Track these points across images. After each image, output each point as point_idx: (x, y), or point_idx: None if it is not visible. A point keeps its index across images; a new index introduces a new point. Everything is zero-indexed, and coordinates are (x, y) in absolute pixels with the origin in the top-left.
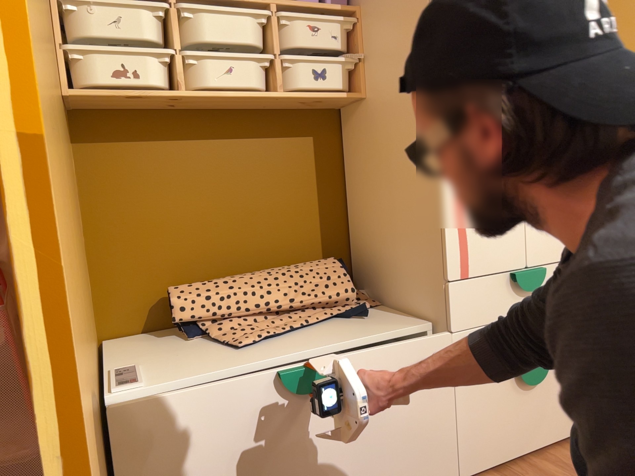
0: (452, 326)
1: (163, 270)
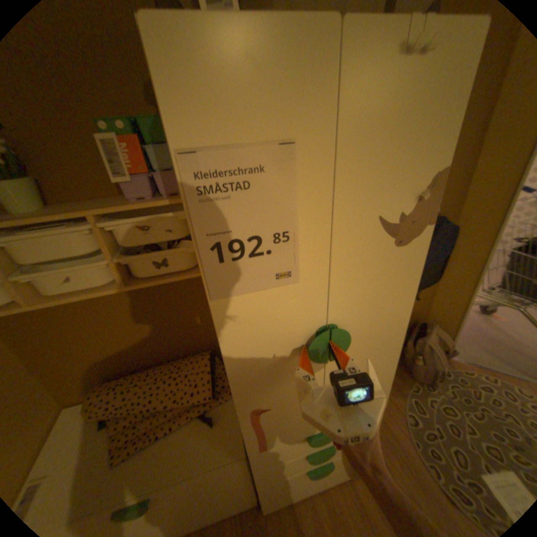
0: (252, 472)
1: (90, 371)
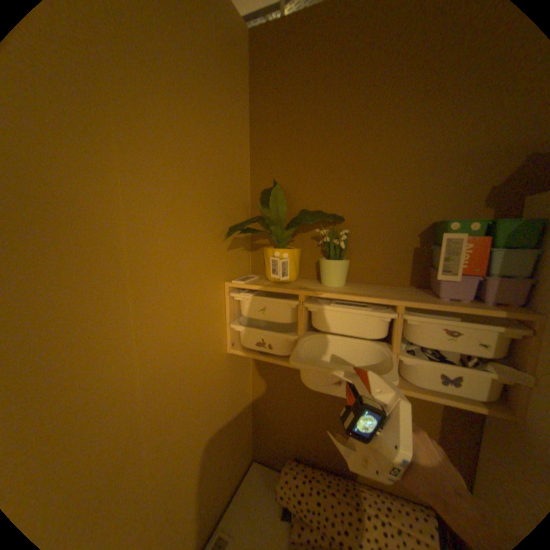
0: None
1: (291, 441)
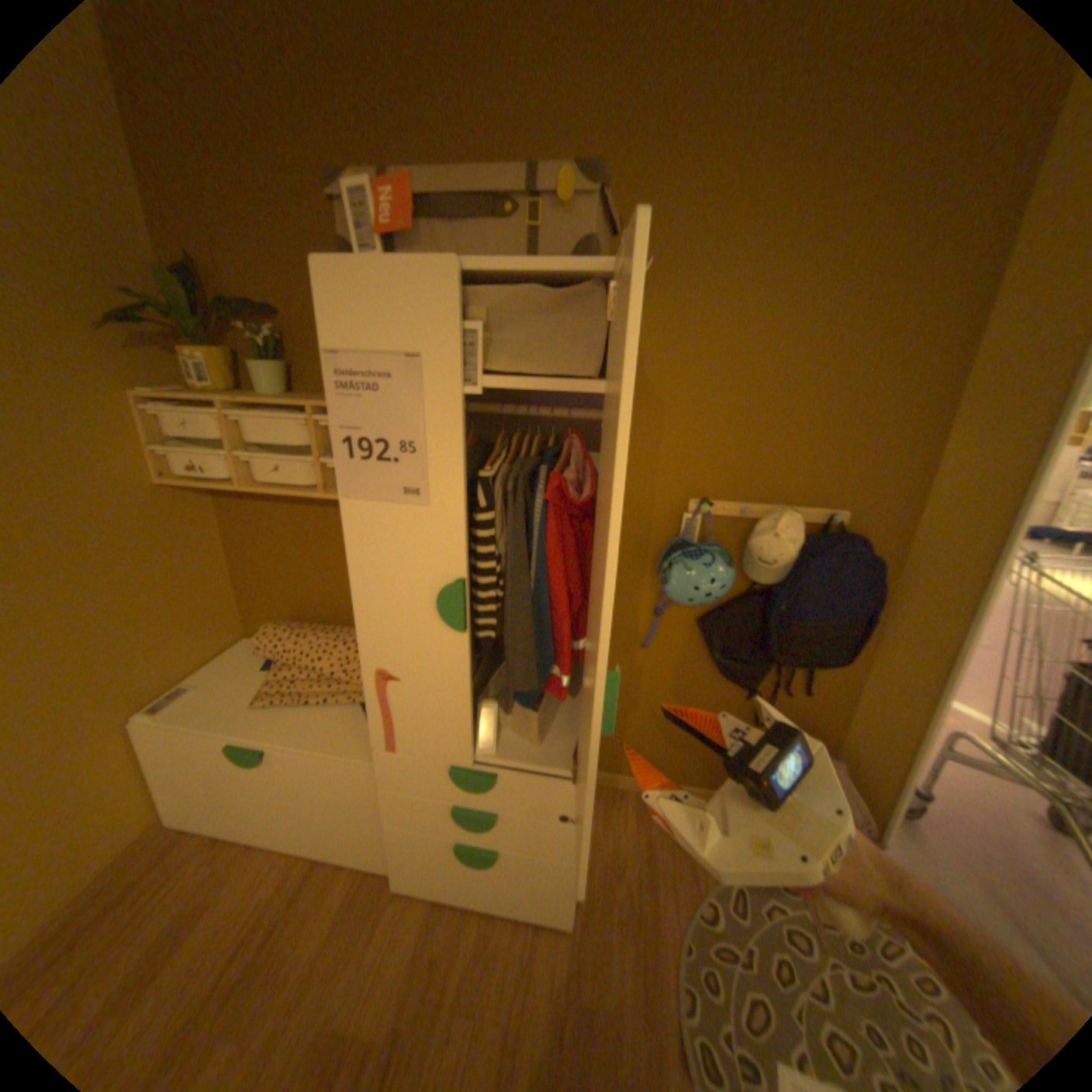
0: (377, 785)
1: (282, 603)
